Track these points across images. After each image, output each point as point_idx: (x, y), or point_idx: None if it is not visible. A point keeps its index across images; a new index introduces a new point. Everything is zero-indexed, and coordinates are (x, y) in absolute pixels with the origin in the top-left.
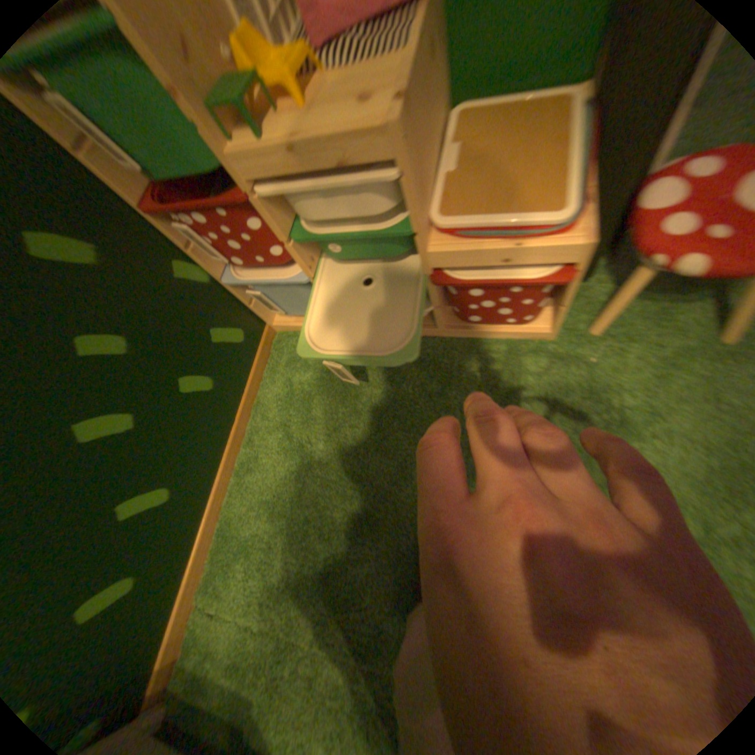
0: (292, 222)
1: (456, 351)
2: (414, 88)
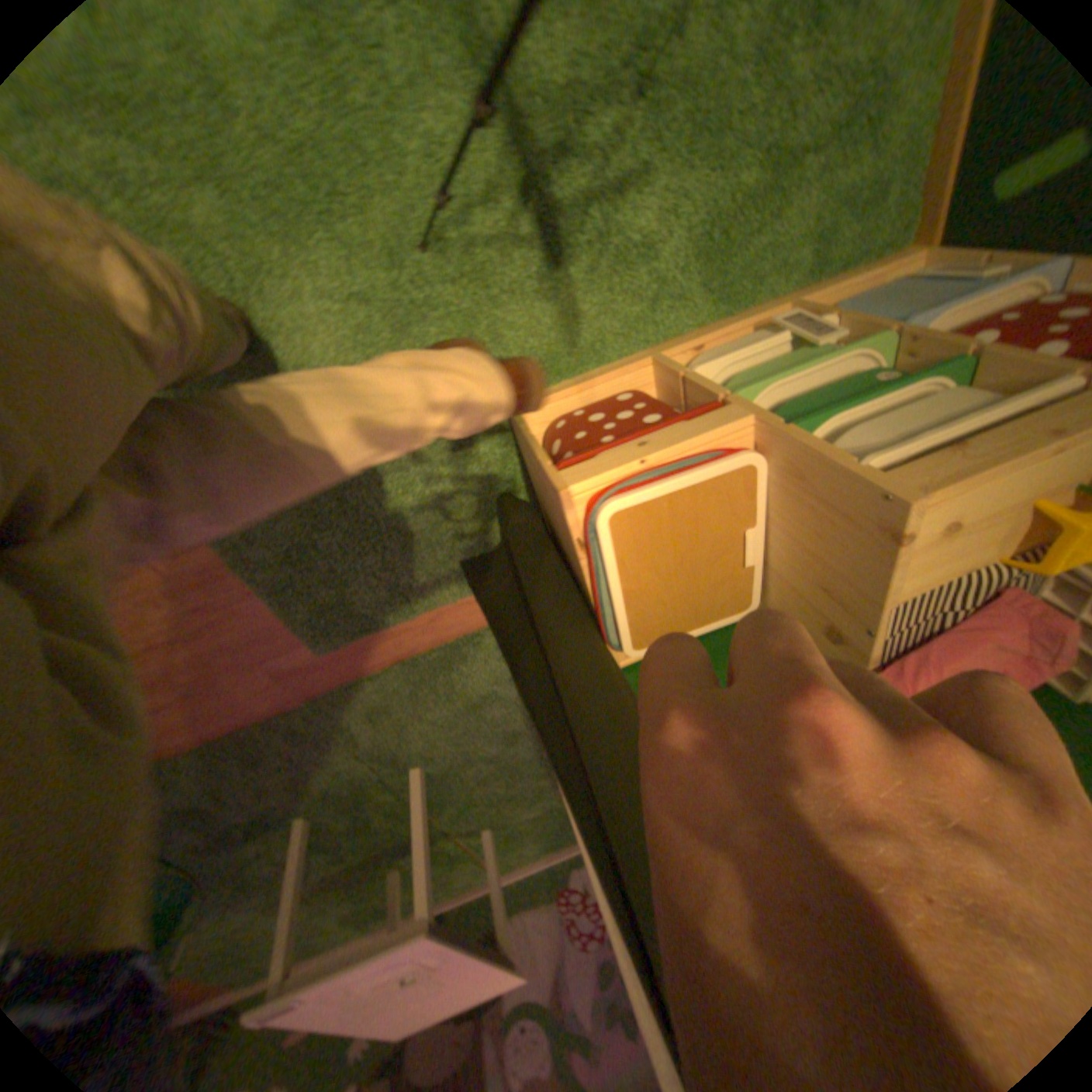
0: (969, 374)
1: (614, 331)
2: (884, 546)
